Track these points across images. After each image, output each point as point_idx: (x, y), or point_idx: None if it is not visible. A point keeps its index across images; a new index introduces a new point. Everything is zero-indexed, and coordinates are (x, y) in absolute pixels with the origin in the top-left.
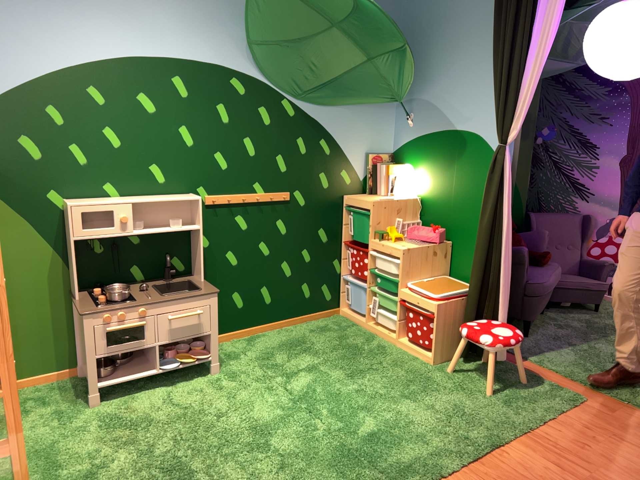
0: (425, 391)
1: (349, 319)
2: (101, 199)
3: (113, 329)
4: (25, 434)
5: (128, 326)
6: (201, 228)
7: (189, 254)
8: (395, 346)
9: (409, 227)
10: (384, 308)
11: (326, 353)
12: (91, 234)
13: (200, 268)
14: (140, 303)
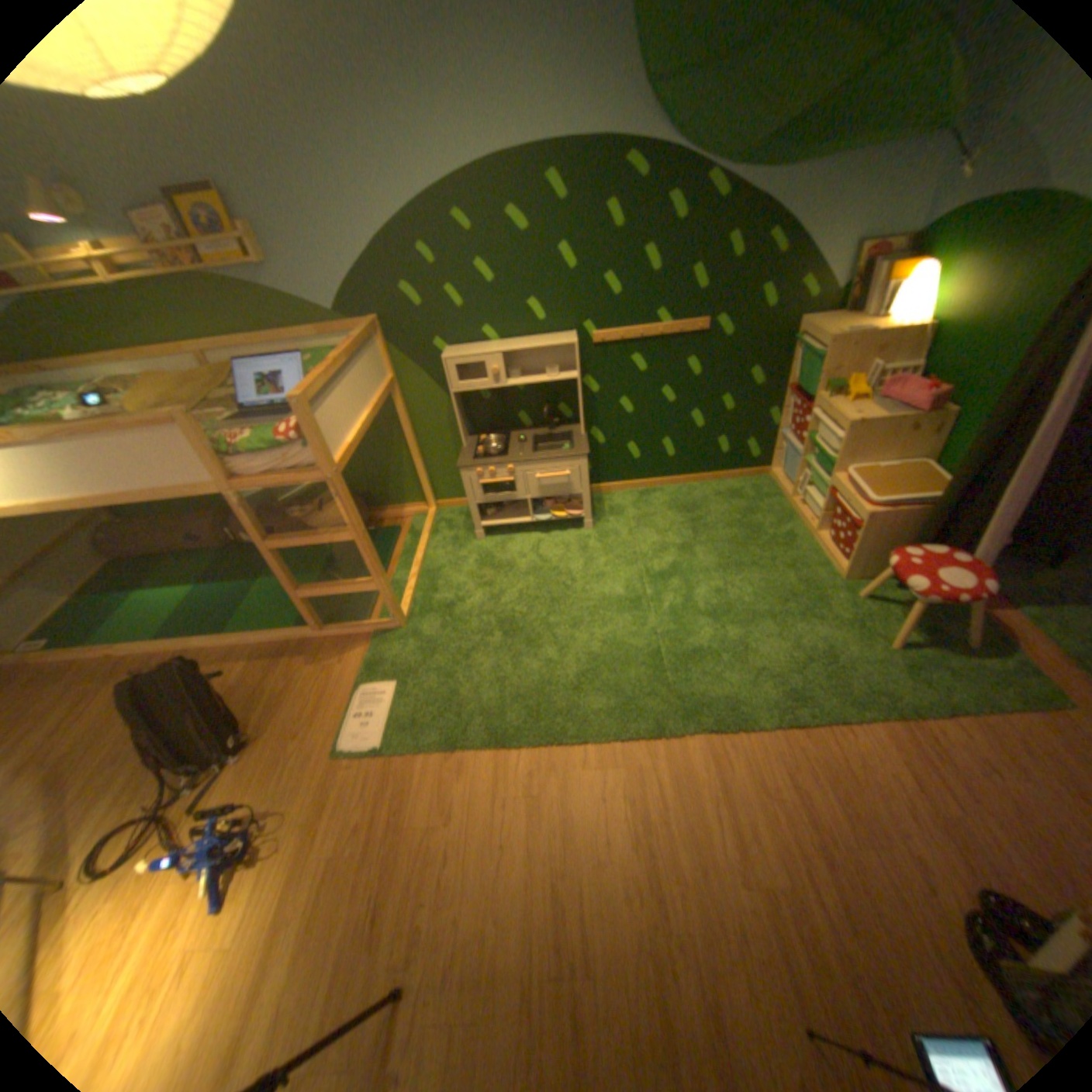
0: (804, 616)
1: (775, 485)
2: (477, 347)
3: (483, 484)
4: (428, 554)
5: (496, 483)
6: (588, 372)
7: (575, 402)
8: (810, 539)
9: (894, 375)
10: (817, 485)
11: (716, 529)
12: (465, 388)
13: (579, 423)
14: (508, 461)
